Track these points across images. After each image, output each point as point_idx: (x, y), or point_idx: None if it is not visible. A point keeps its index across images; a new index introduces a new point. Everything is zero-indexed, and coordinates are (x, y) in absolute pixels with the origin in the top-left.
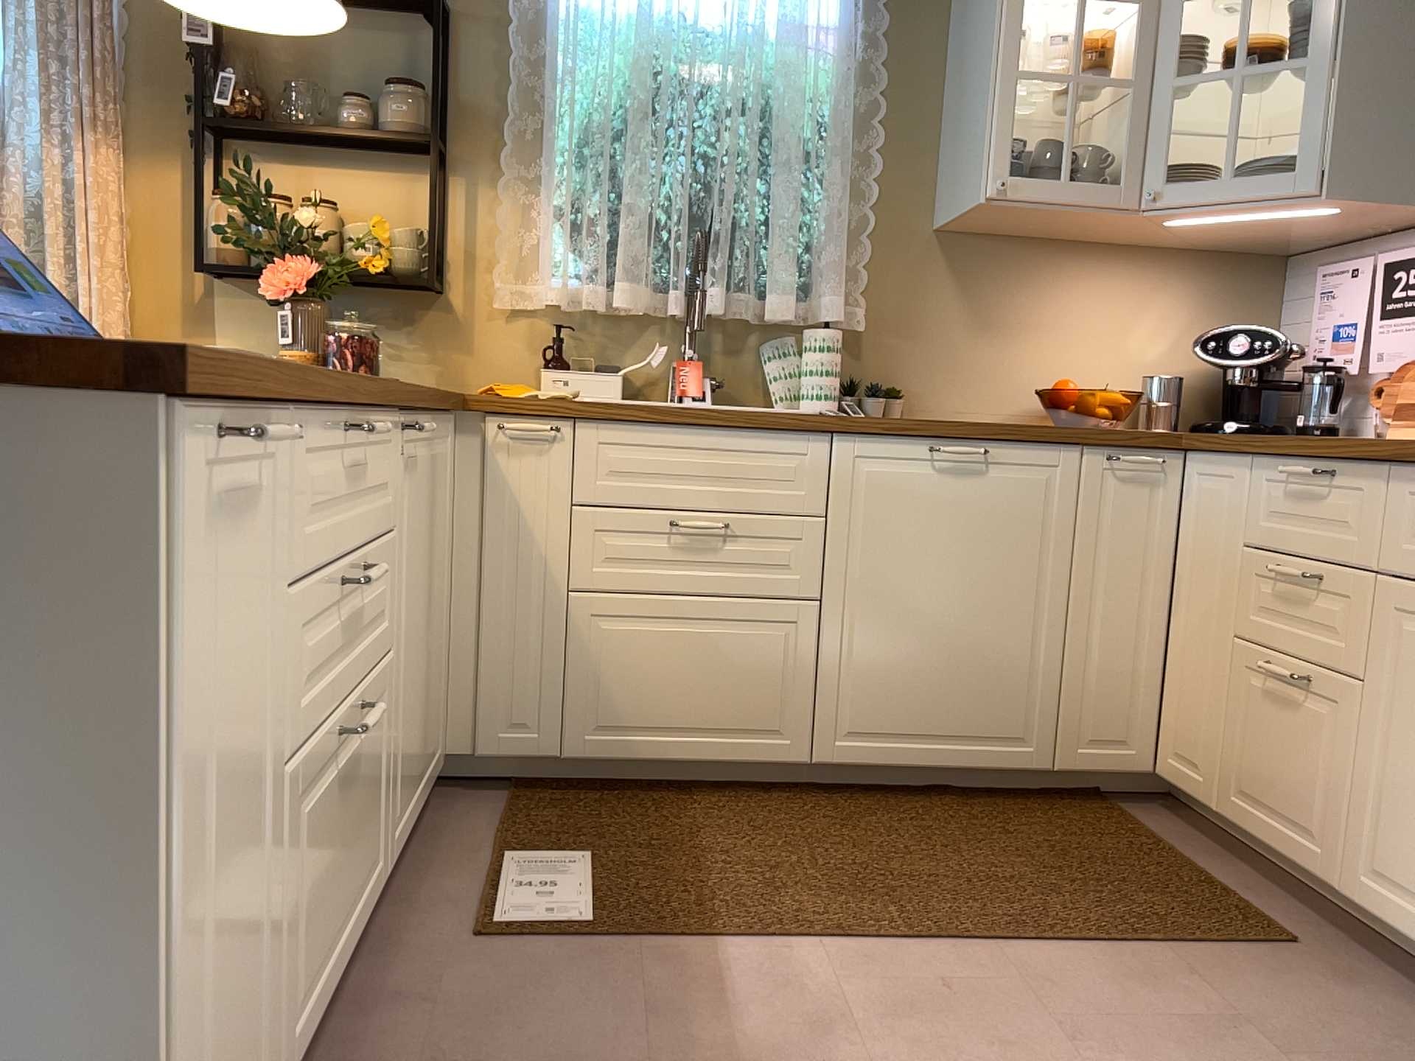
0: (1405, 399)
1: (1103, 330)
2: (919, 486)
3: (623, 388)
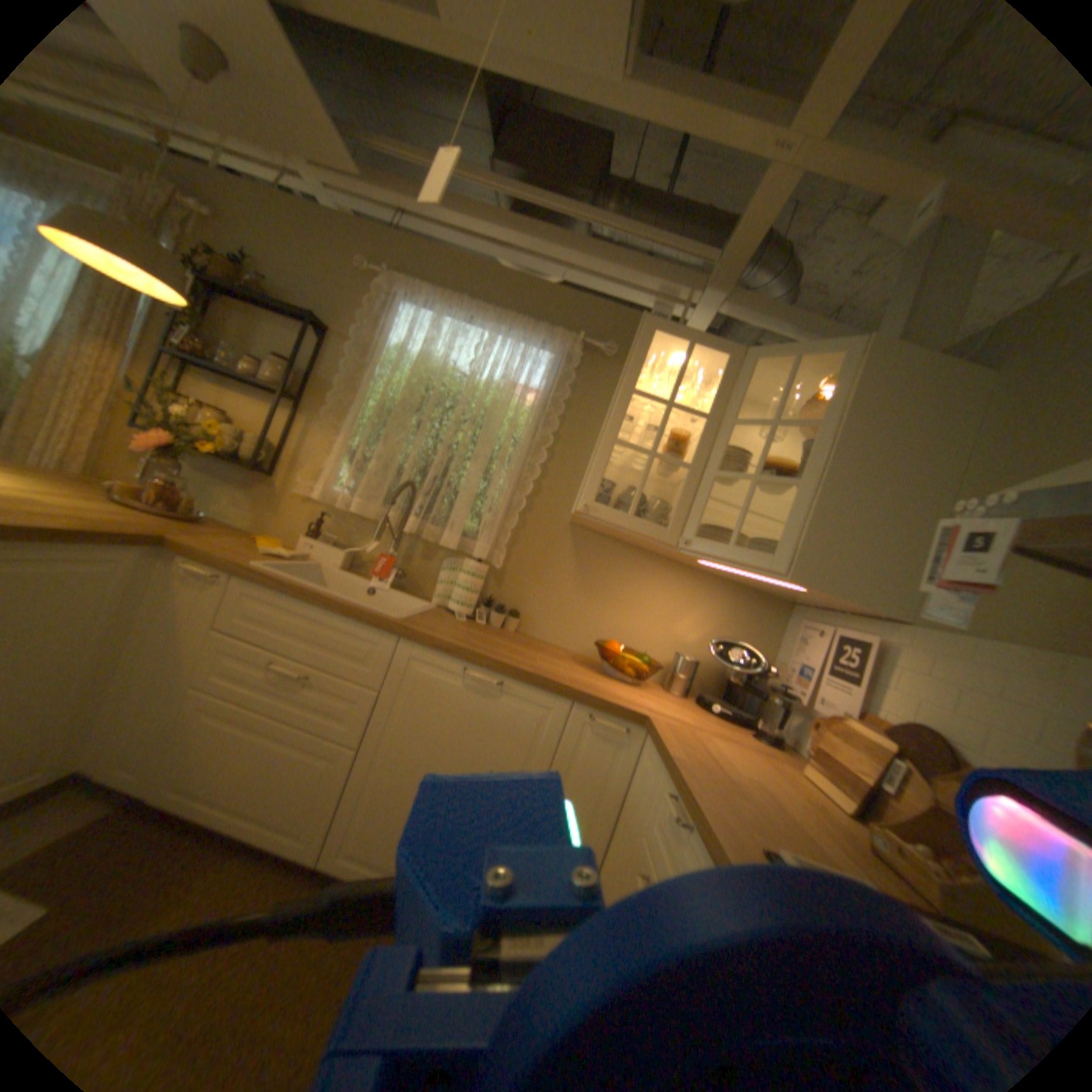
0: (824, 749)
1: (660, 616)
2: (448, 694)
3: (350, 562)
